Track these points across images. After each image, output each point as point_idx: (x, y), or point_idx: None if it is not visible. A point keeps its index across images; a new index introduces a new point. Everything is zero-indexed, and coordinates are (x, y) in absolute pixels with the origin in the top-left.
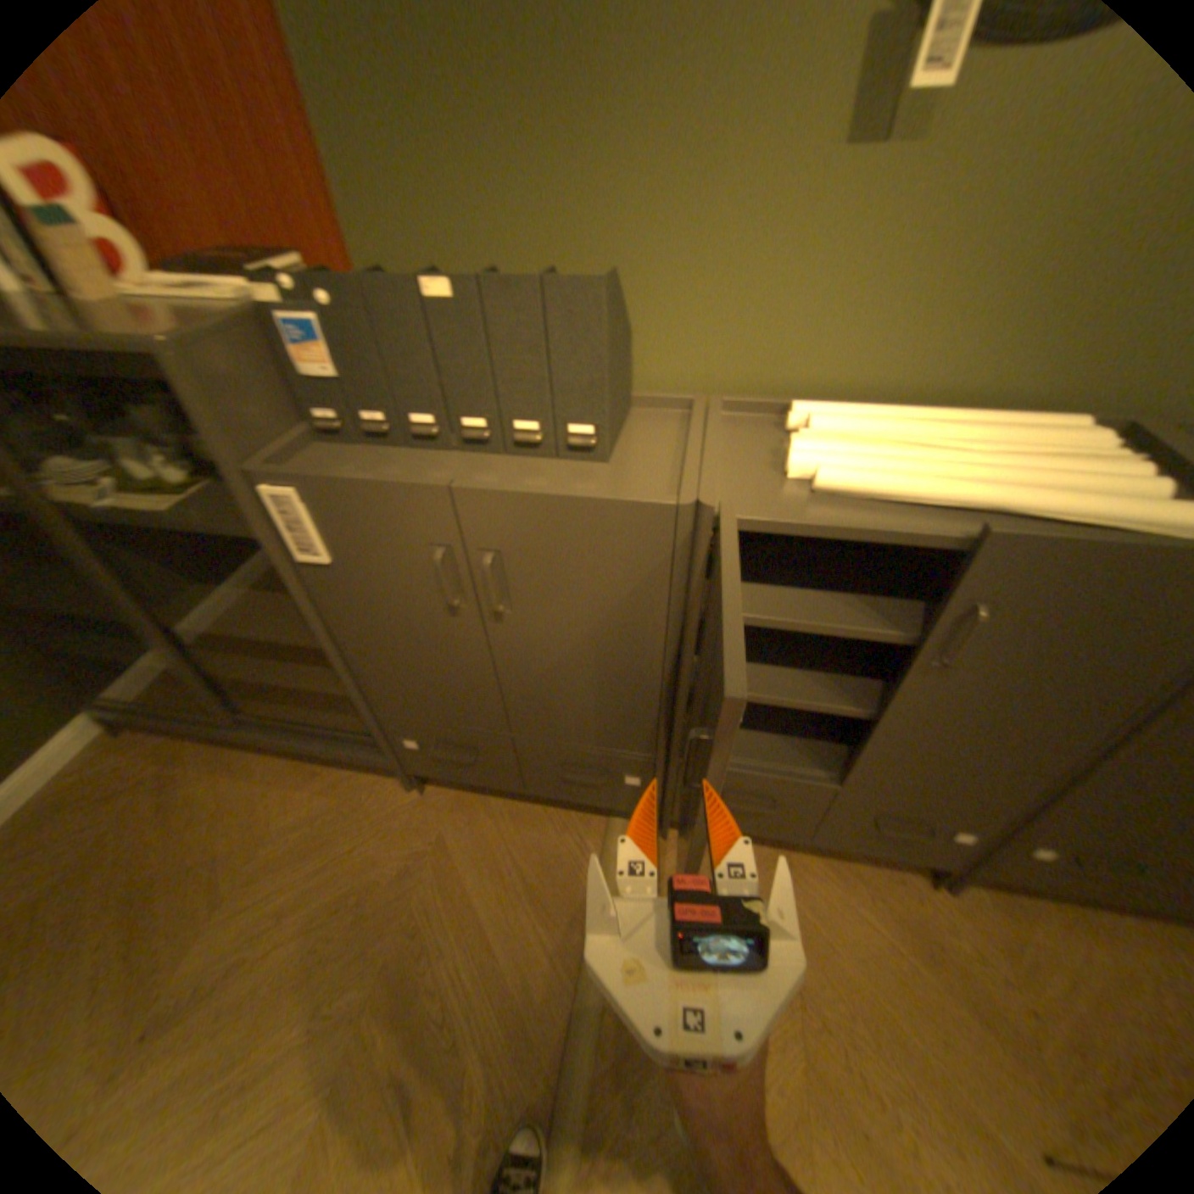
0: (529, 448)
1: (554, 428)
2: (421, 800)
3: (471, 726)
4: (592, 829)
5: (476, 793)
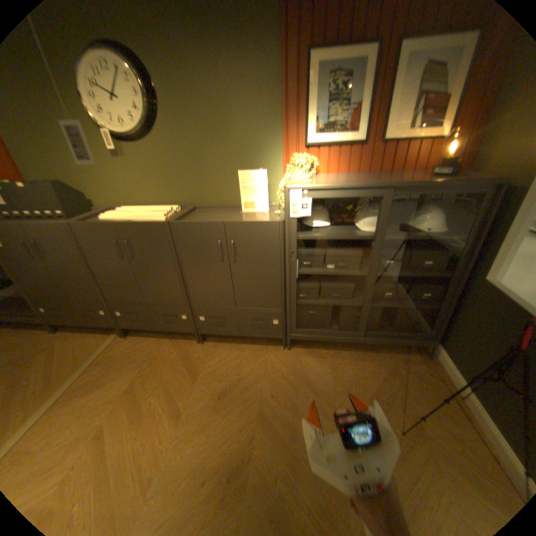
0: (49, 217)
1: (51, 212)
2: (51, 335)
3: (53, 299)
4: (103, 338)
5: (71, 333)
